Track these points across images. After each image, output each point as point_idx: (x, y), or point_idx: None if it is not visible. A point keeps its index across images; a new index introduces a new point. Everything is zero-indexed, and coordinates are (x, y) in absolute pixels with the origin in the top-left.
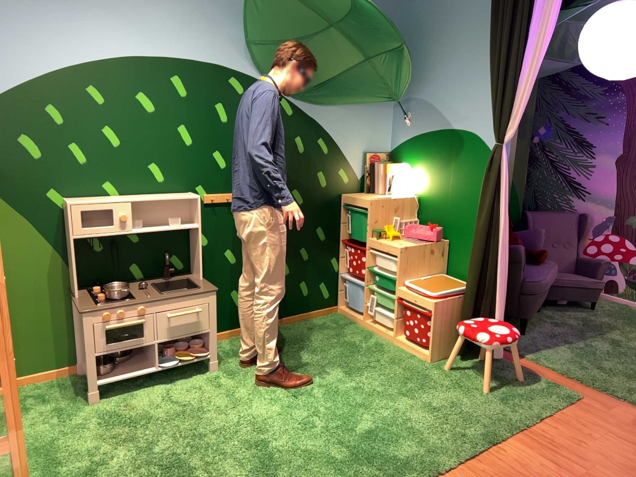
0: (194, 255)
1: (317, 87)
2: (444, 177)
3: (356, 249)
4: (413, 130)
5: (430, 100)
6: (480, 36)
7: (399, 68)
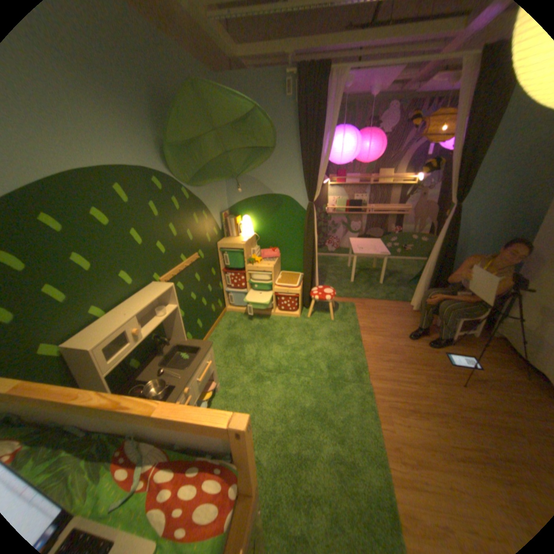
0: (172, 326)
1: (197, 175)
2: (271, 222)
3: (236, 274)
4: (244, 196)
5: (254, 177)
6: (285, 140)
7: (250, 161)
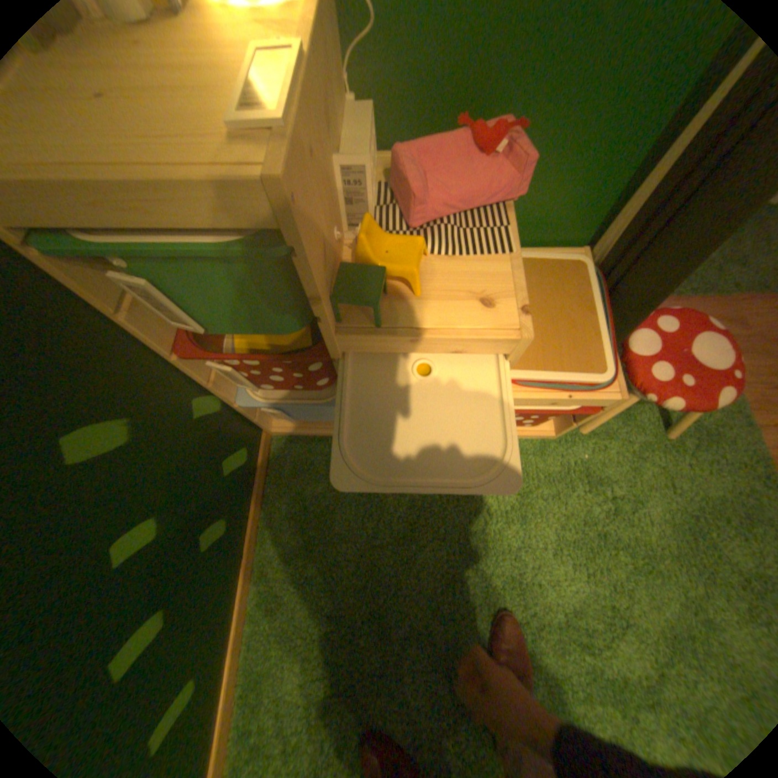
0: None
1: None
2: None
3: (277, 367)
4: None
5: None
6: None
7: None
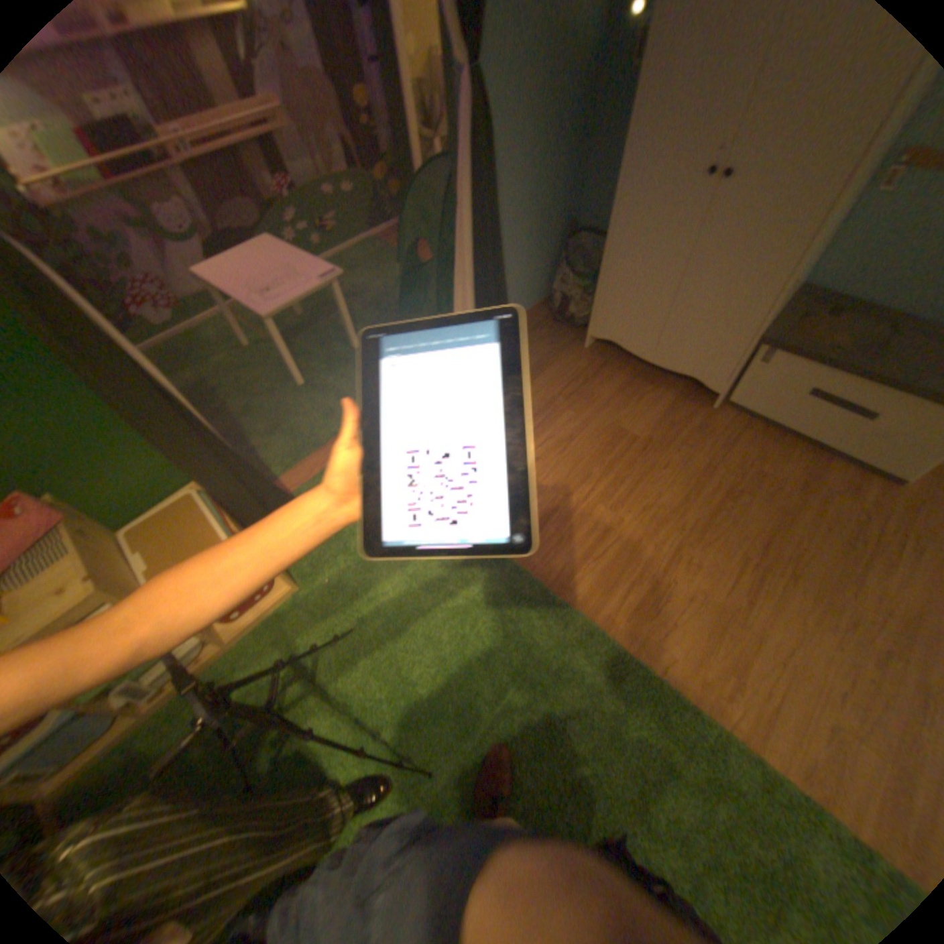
0: None
1: None
2: None
3: None
4: None
5: None
6: None
7: None
